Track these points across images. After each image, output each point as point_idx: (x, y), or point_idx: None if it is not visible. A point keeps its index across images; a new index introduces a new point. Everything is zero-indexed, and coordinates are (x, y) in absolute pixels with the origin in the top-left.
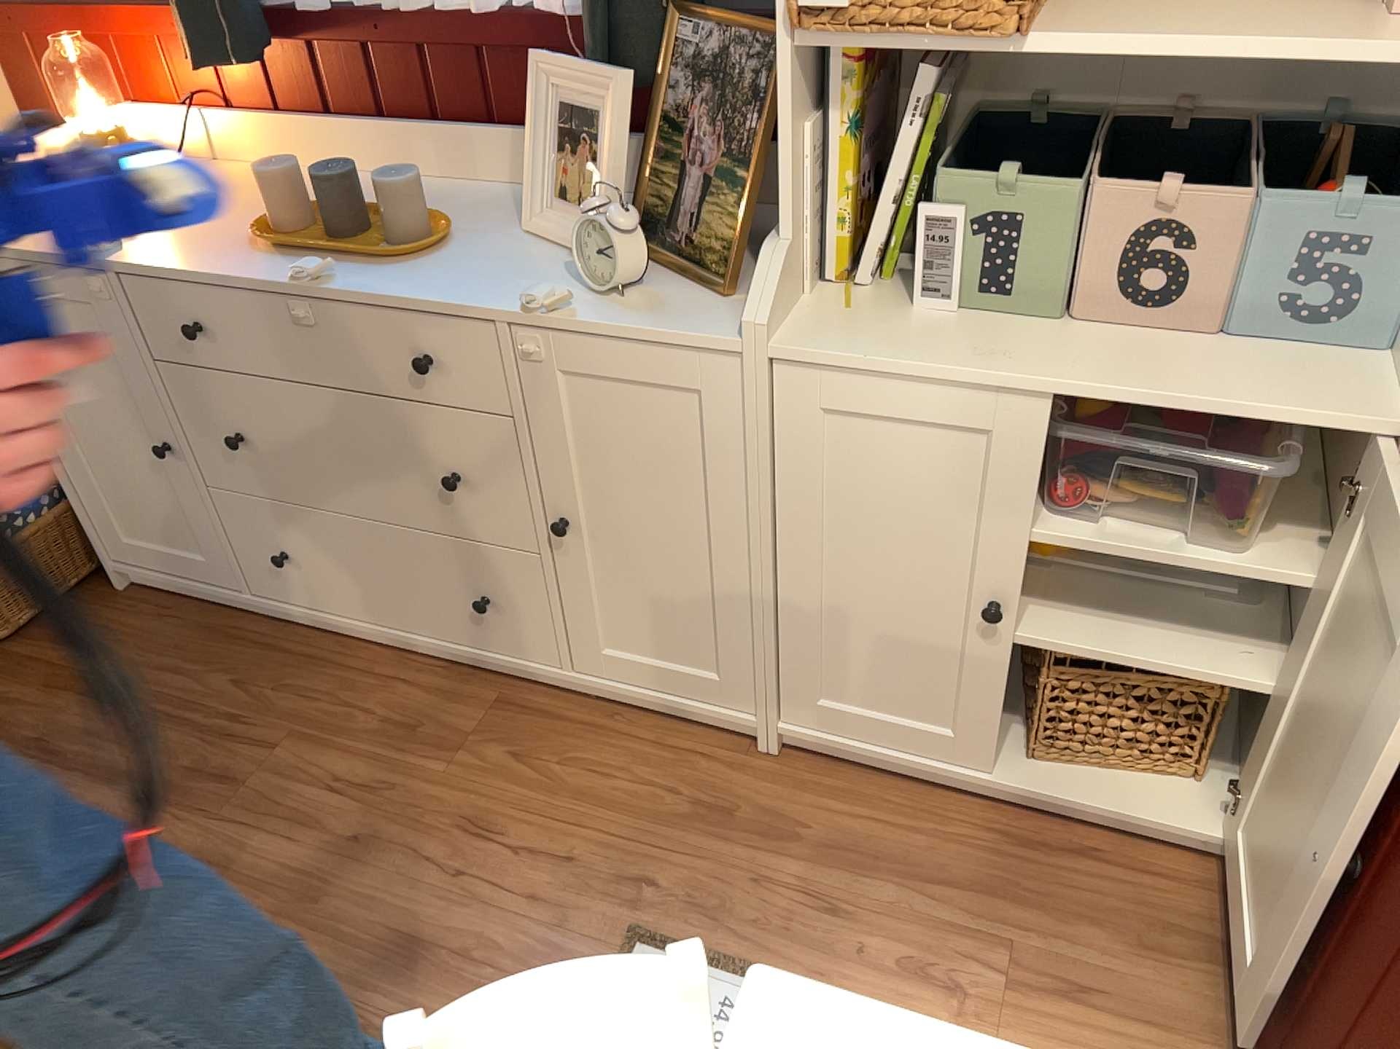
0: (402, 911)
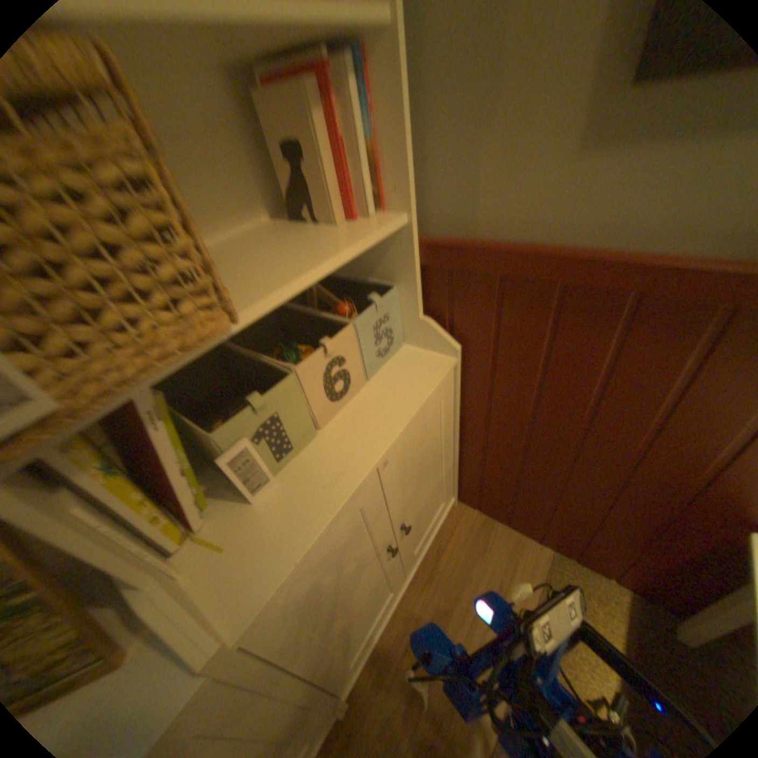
0: None
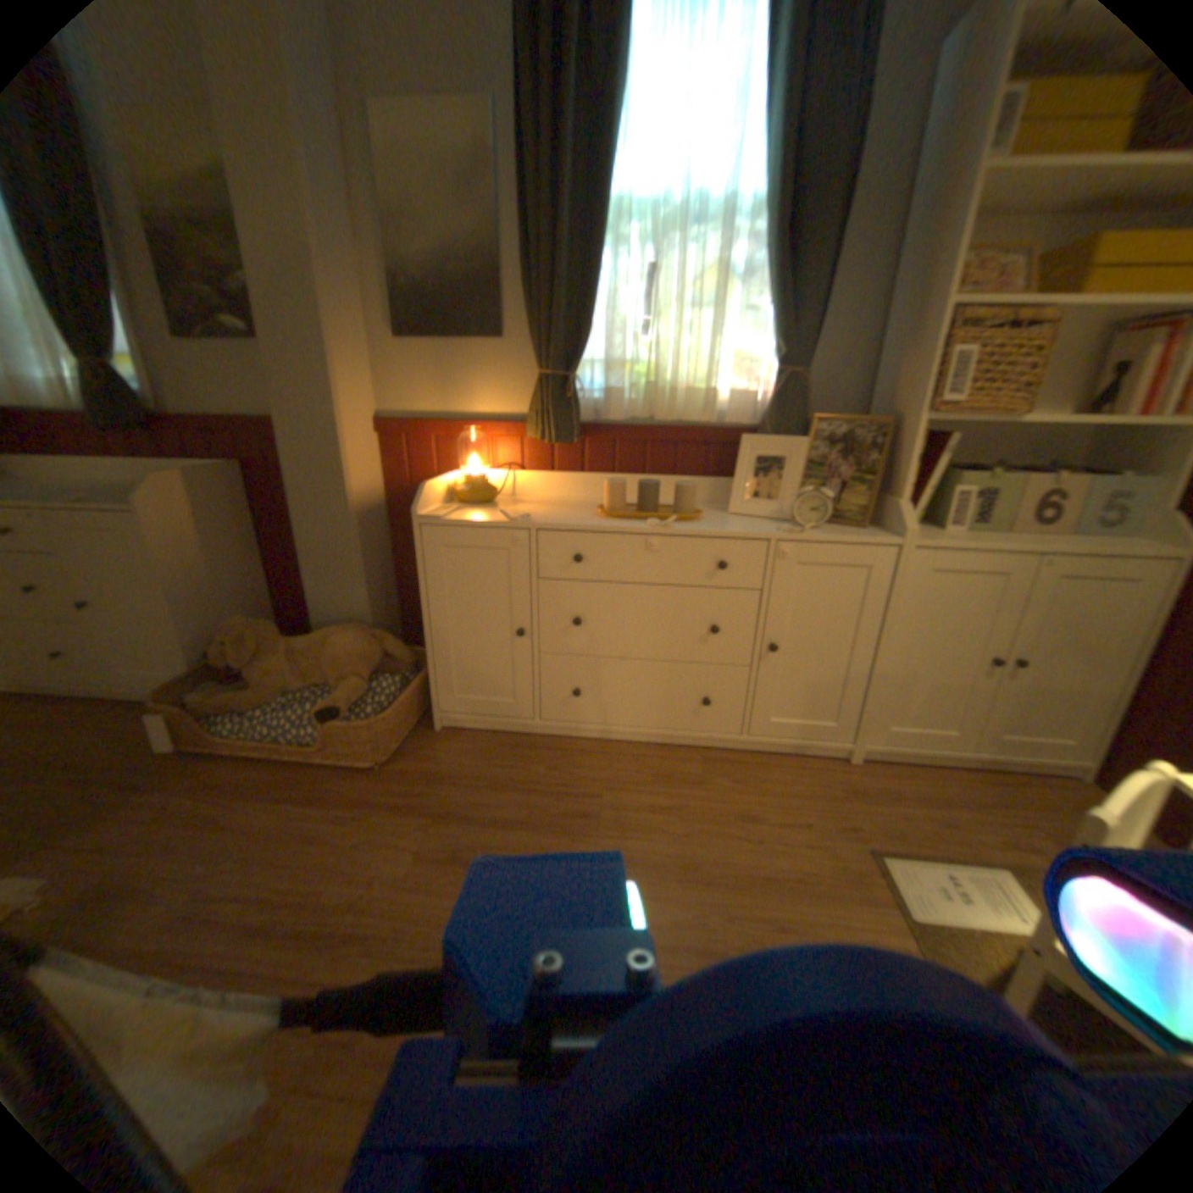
0: (749, 873)
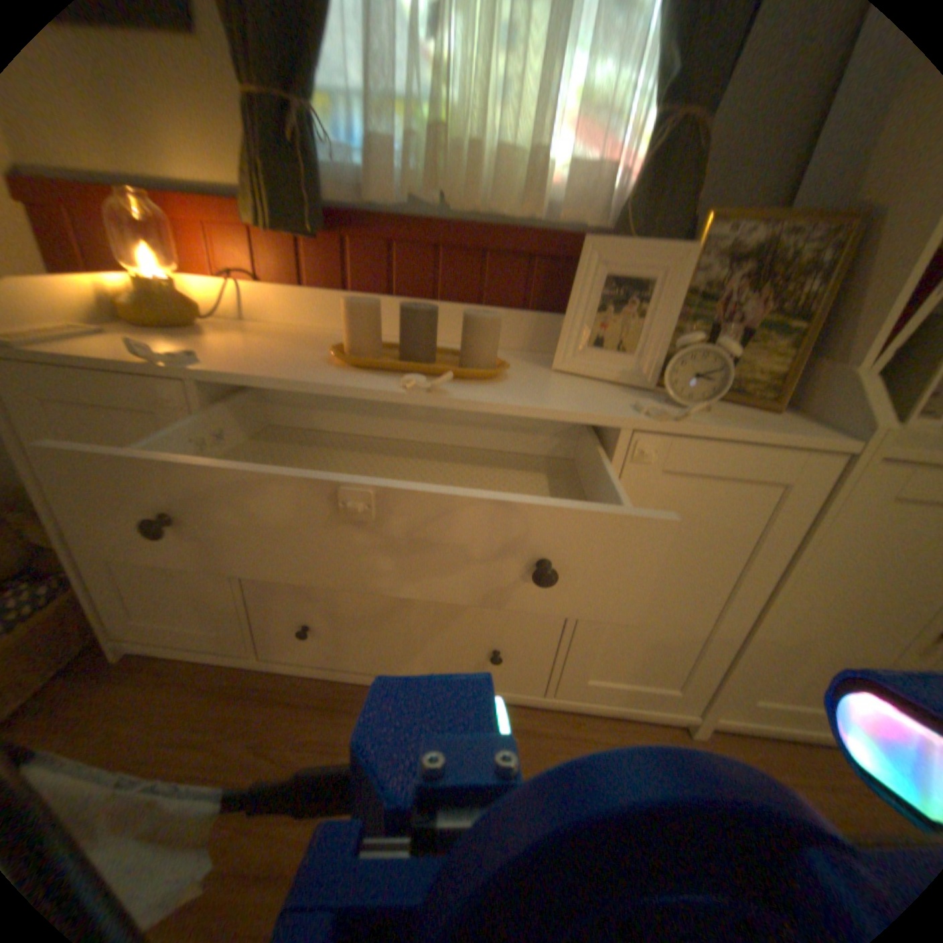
0: None
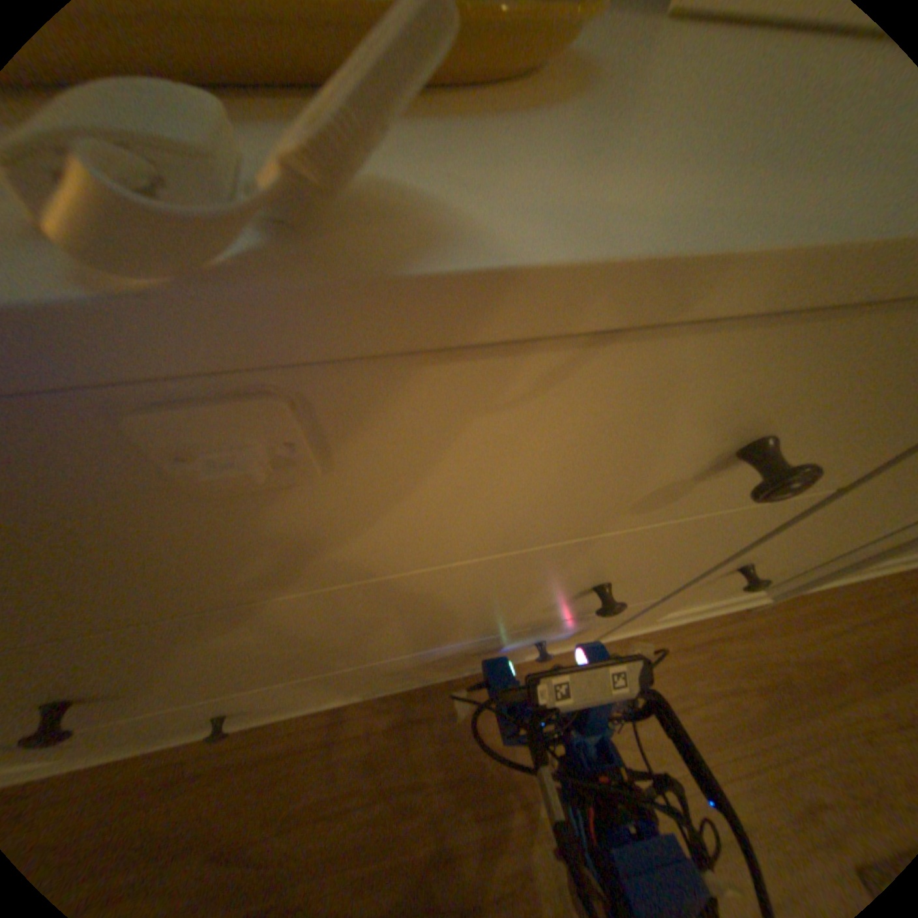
0: None
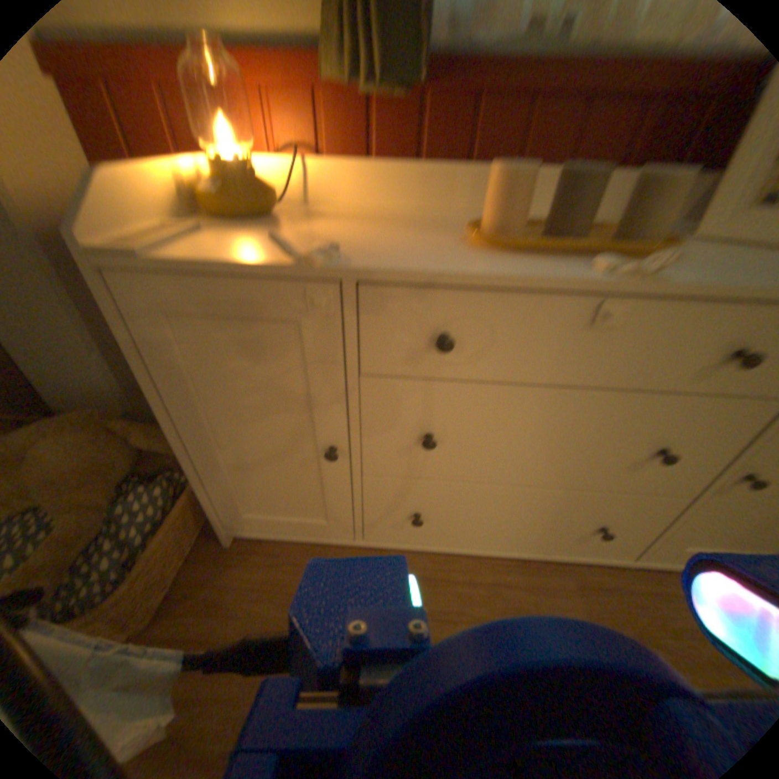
0: None
